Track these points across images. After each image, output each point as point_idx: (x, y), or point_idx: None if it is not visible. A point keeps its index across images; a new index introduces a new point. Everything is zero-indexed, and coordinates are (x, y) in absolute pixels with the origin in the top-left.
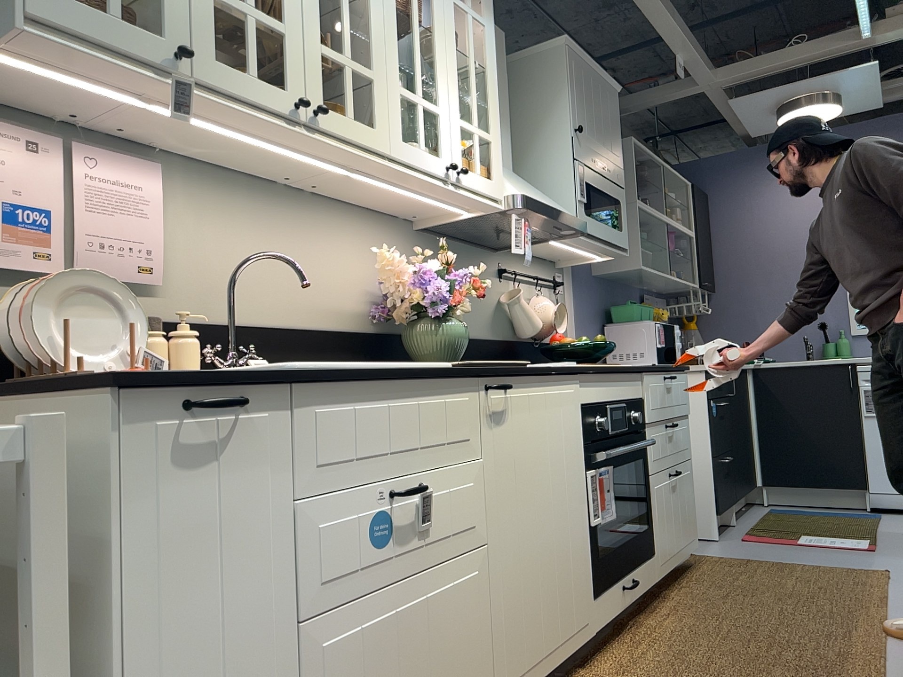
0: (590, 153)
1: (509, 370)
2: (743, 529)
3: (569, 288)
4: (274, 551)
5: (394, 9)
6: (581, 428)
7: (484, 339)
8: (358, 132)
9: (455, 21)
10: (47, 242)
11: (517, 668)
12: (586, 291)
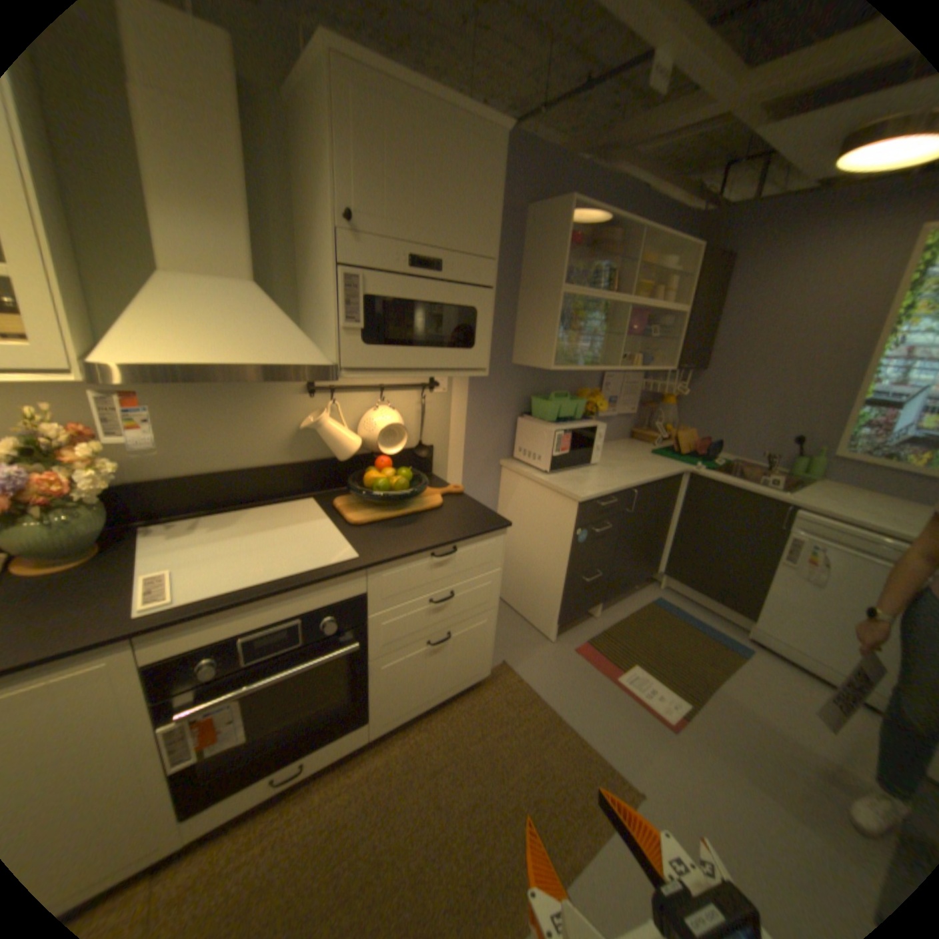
0: (388, 247)
1: None
2: (596, 629)
3: (457, 385)
4: None
5: None
6: (146, 687)
7: (265, 467)
8: None
9: None
10: None
11: None
12: (489, 384)
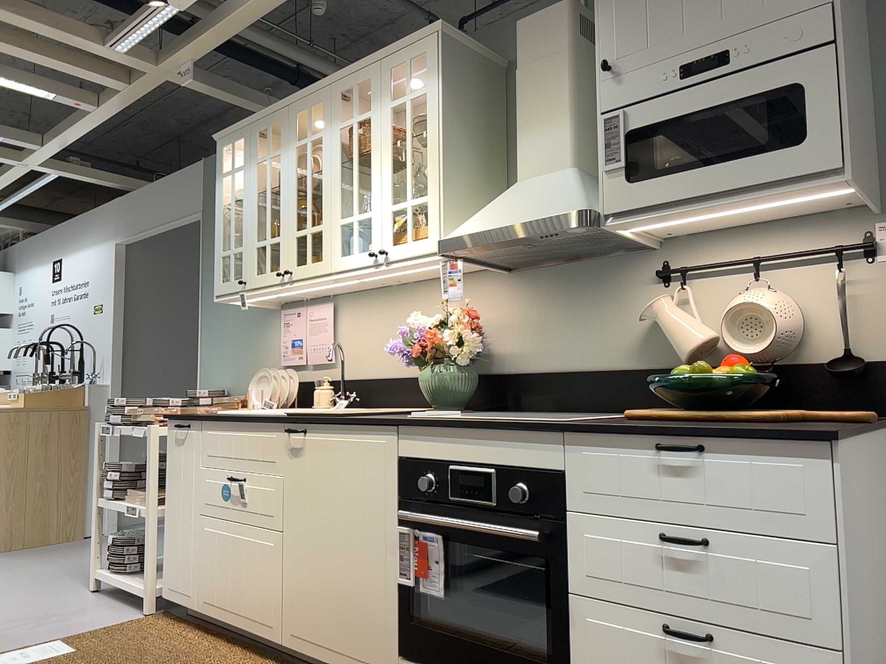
0: (651, 73)
1: (305, 419)
2: None
3: None
4: (195, 483)
5: (337, 168)
6: (400, 481)
7: (611, 370)
8: (310, 270)
9: (390, 124)
10: (300, 351)
11: (298, 630)
12: None
